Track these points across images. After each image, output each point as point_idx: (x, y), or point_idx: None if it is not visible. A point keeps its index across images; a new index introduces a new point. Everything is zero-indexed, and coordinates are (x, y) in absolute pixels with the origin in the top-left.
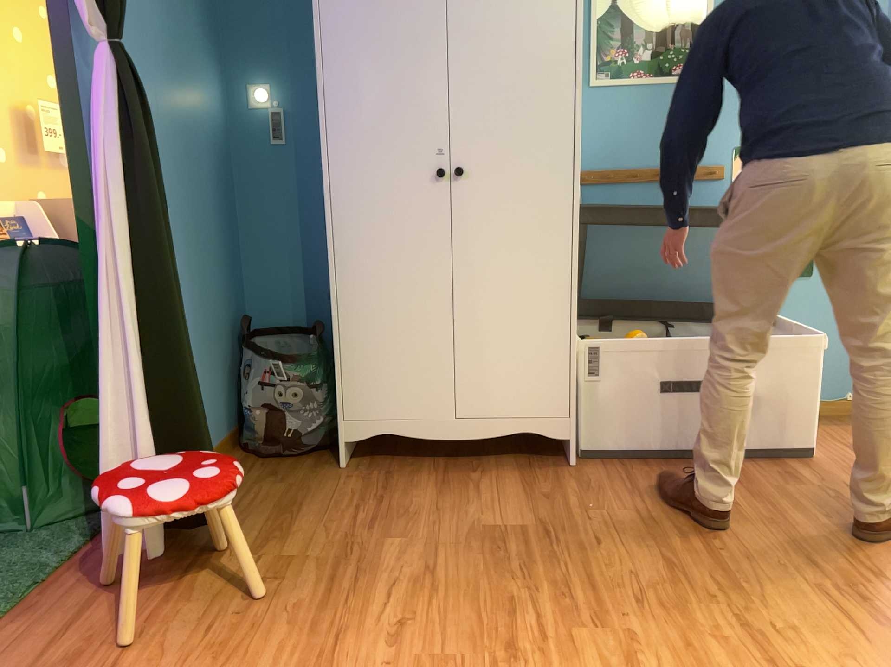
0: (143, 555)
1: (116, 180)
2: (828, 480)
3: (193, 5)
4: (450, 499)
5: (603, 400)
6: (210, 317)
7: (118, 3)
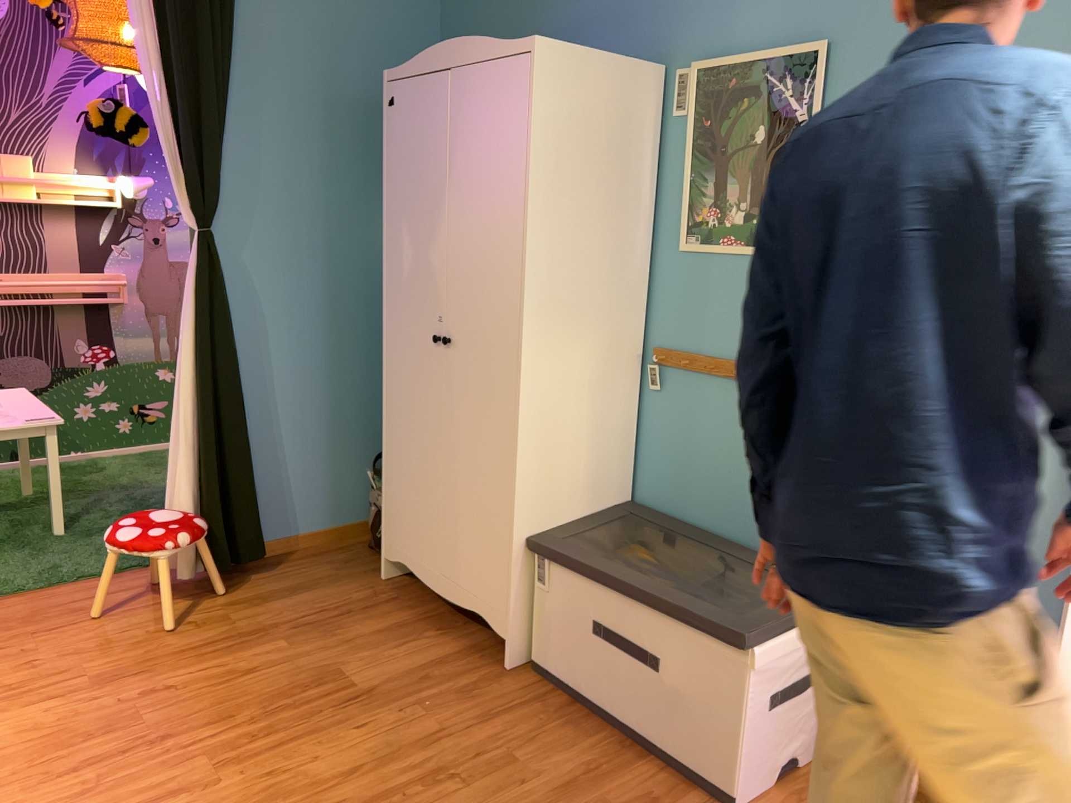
0: (191, 578)
1: (190, 323)
2: None
3: (380, 164)
4: (373, 640)
5: (546, 614)
6: (357, 420)
7: (202, 205)
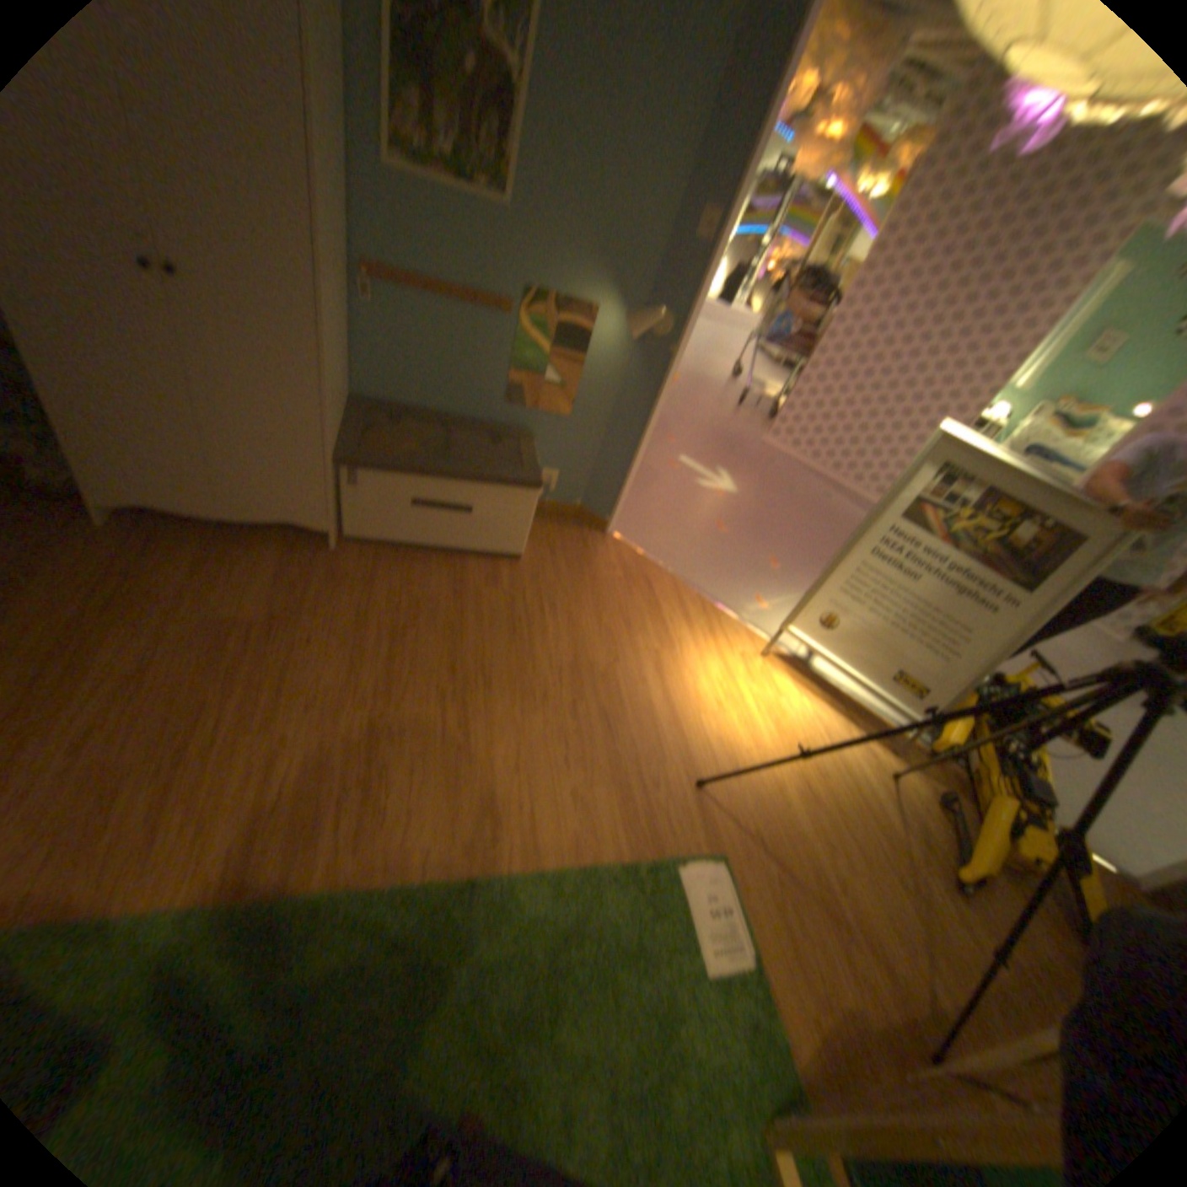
0: None
1: None
2: (512, 588)
3: None
4: (197, 586)
5: (358, 508)
6: None
7: None
